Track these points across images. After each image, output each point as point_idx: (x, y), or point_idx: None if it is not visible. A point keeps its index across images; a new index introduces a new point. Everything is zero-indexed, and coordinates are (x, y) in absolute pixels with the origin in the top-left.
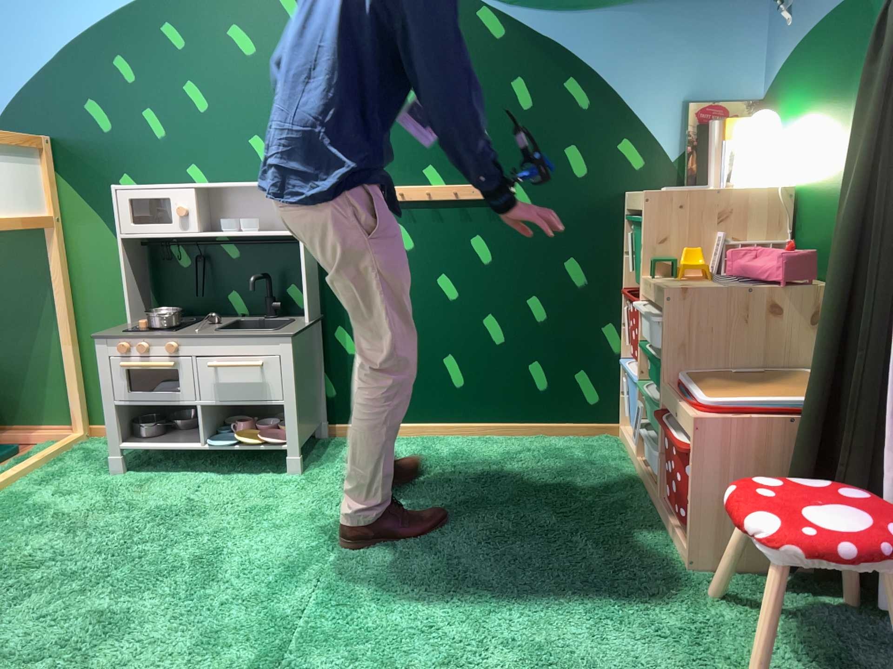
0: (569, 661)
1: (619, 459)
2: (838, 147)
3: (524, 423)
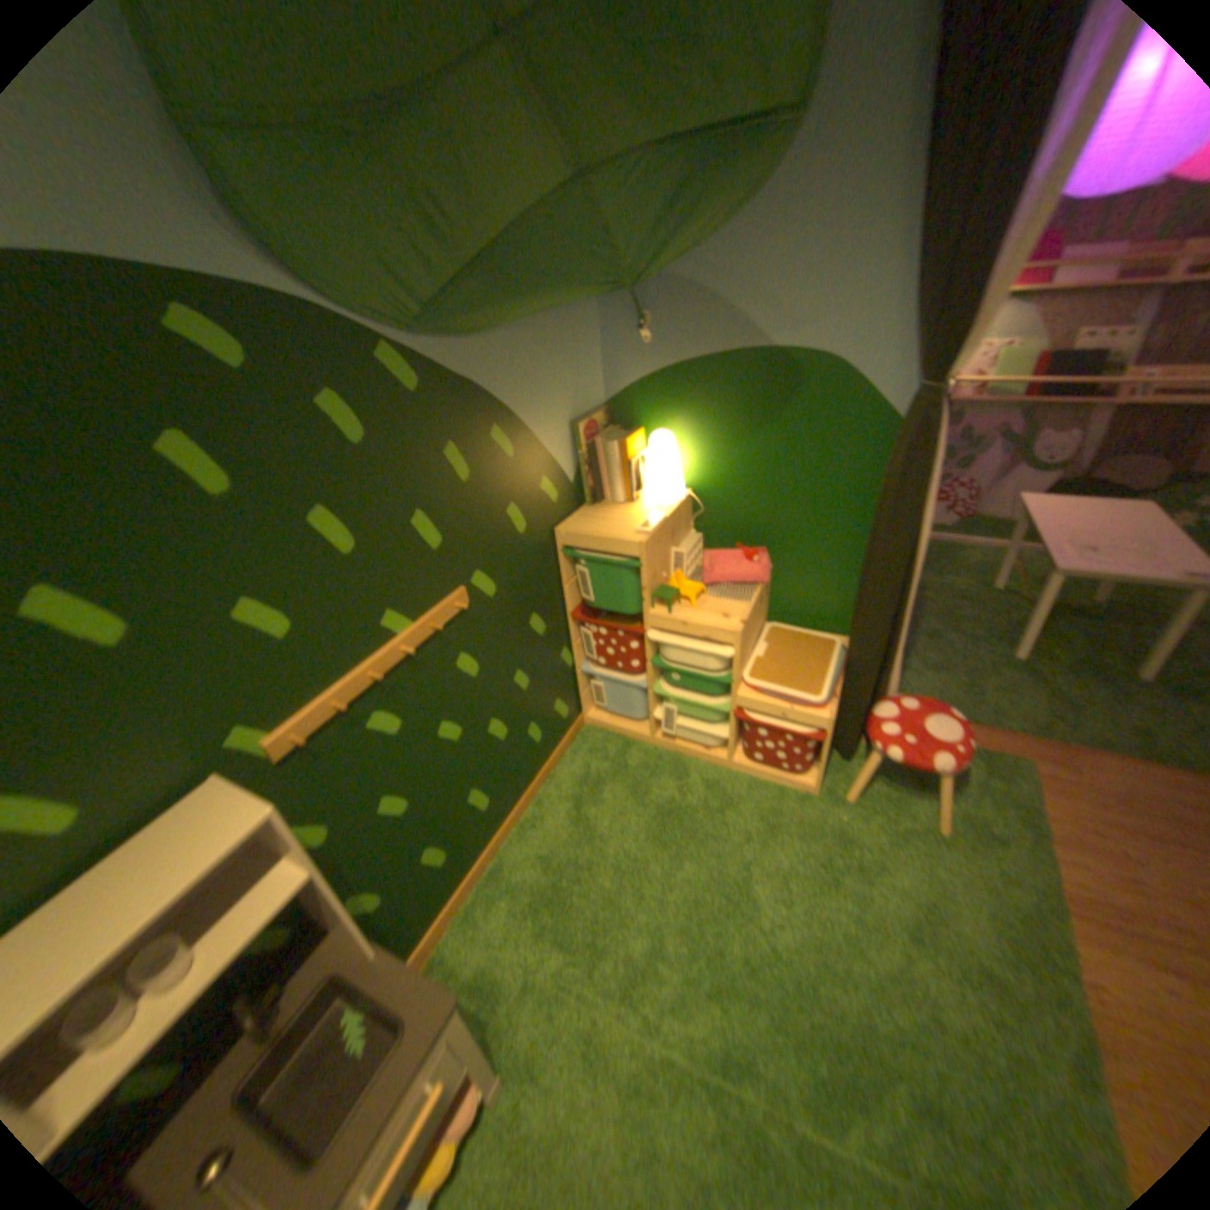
0: (921, 925)
1: (629, 745)
2: (752, 466)
3: (535, 777)
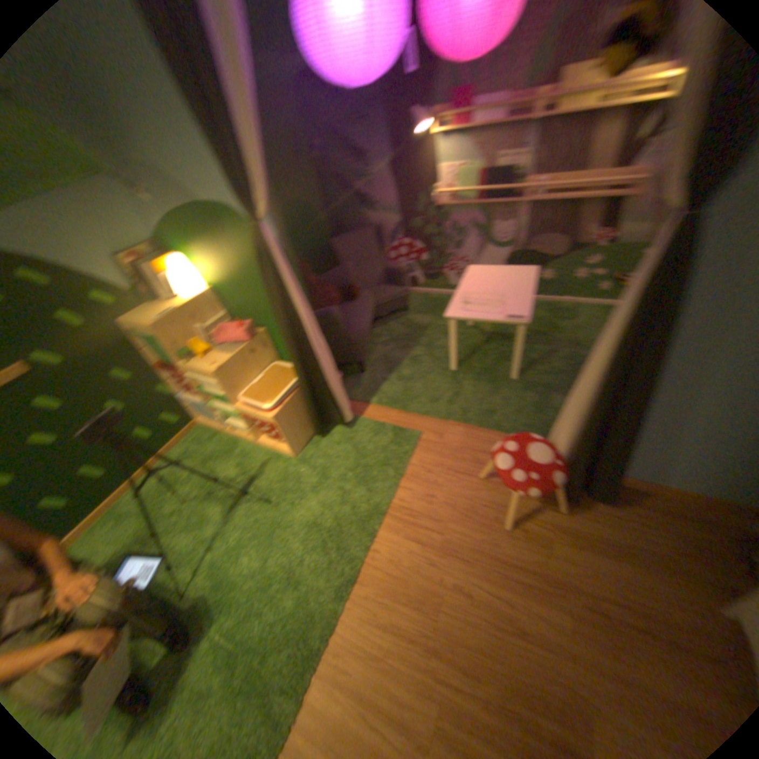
0: (305, 526)
1: (213, 437)
2: (228, 274)
3: (150, 459)
